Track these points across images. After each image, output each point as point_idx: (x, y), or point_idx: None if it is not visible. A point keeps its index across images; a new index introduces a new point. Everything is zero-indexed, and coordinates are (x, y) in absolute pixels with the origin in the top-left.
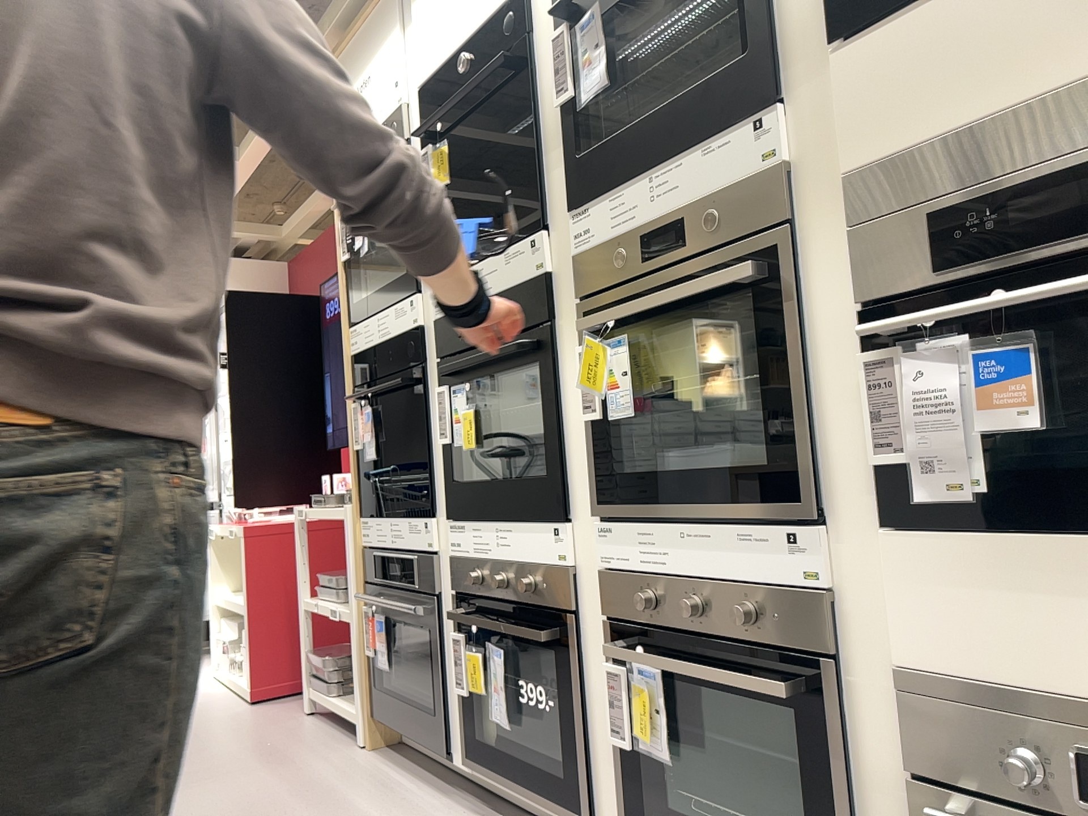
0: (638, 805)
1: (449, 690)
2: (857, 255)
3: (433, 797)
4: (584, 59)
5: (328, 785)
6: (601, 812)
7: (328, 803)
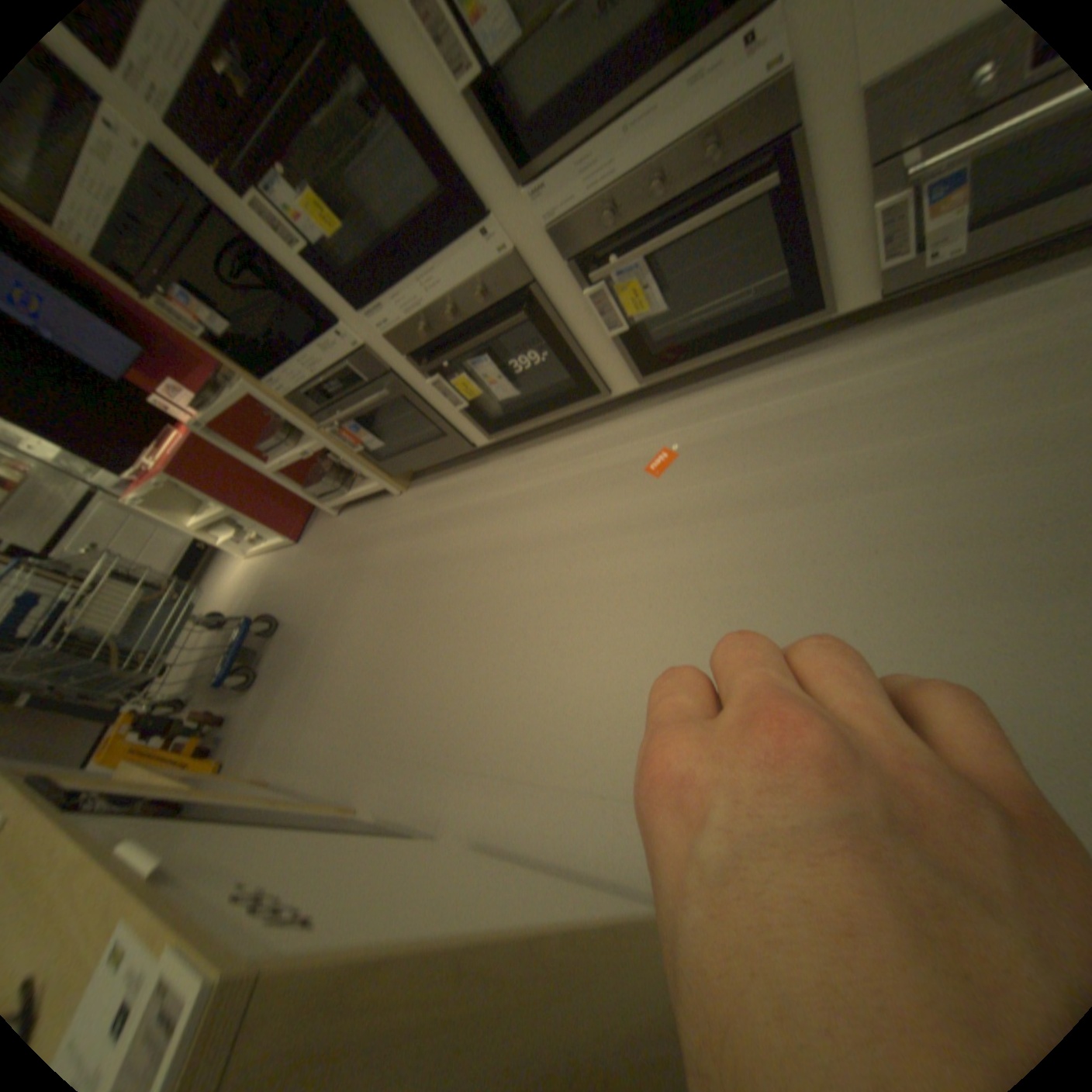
0: (636, 354)
1: (446, 413)
2: None
3: (482, 468)
4: None
5: (421, 518)
6: (611, 379)
7: (439, 521)
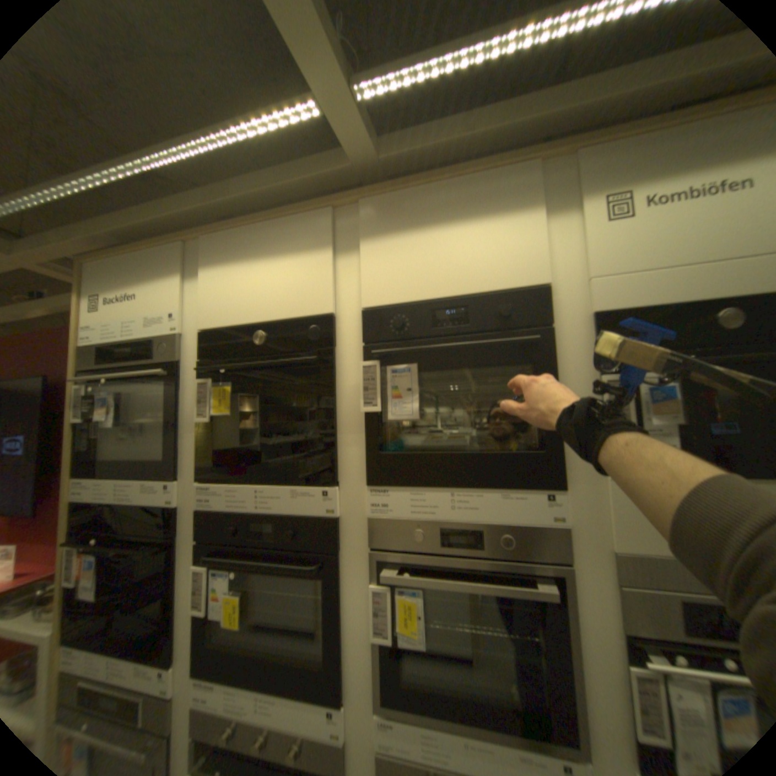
0: None
1: None
2: (631, 607)
3: None
4: (395, 391)
5: None
6: None
7: None
